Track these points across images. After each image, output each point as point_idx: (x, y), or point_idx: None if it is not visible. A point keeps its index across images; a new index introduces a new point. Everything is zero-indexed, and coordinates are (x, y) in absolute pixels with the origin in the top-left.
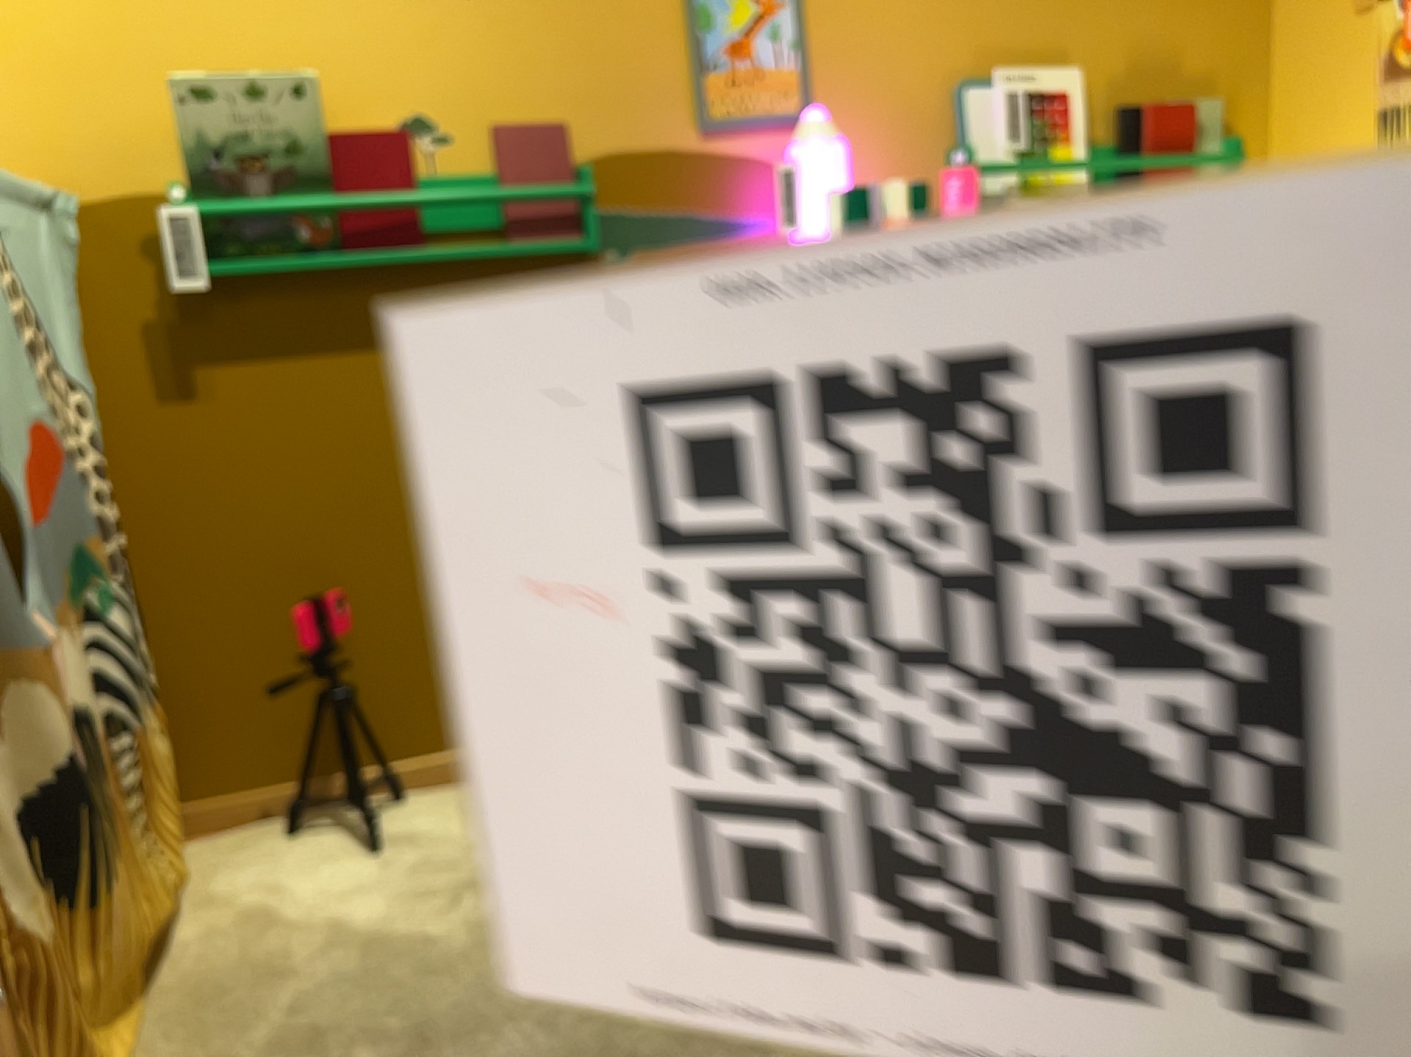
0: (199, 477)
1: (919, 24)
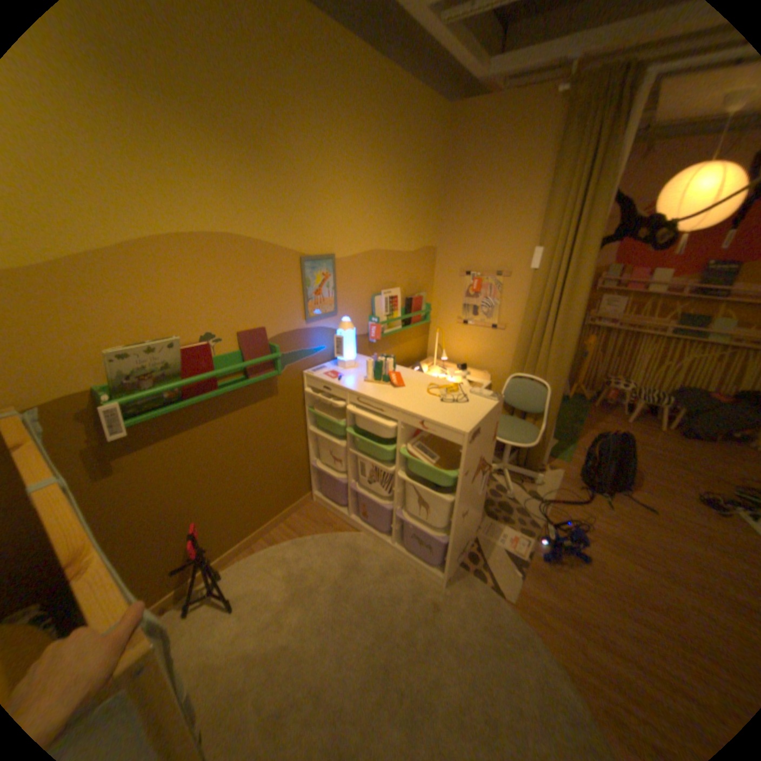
0: (118, 505)
1: (363, 278)
